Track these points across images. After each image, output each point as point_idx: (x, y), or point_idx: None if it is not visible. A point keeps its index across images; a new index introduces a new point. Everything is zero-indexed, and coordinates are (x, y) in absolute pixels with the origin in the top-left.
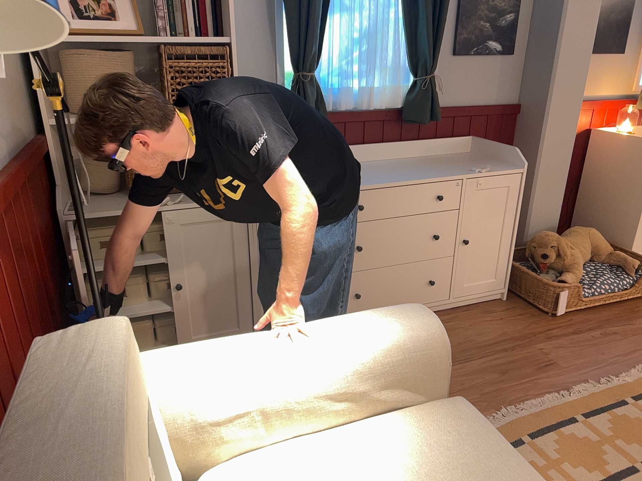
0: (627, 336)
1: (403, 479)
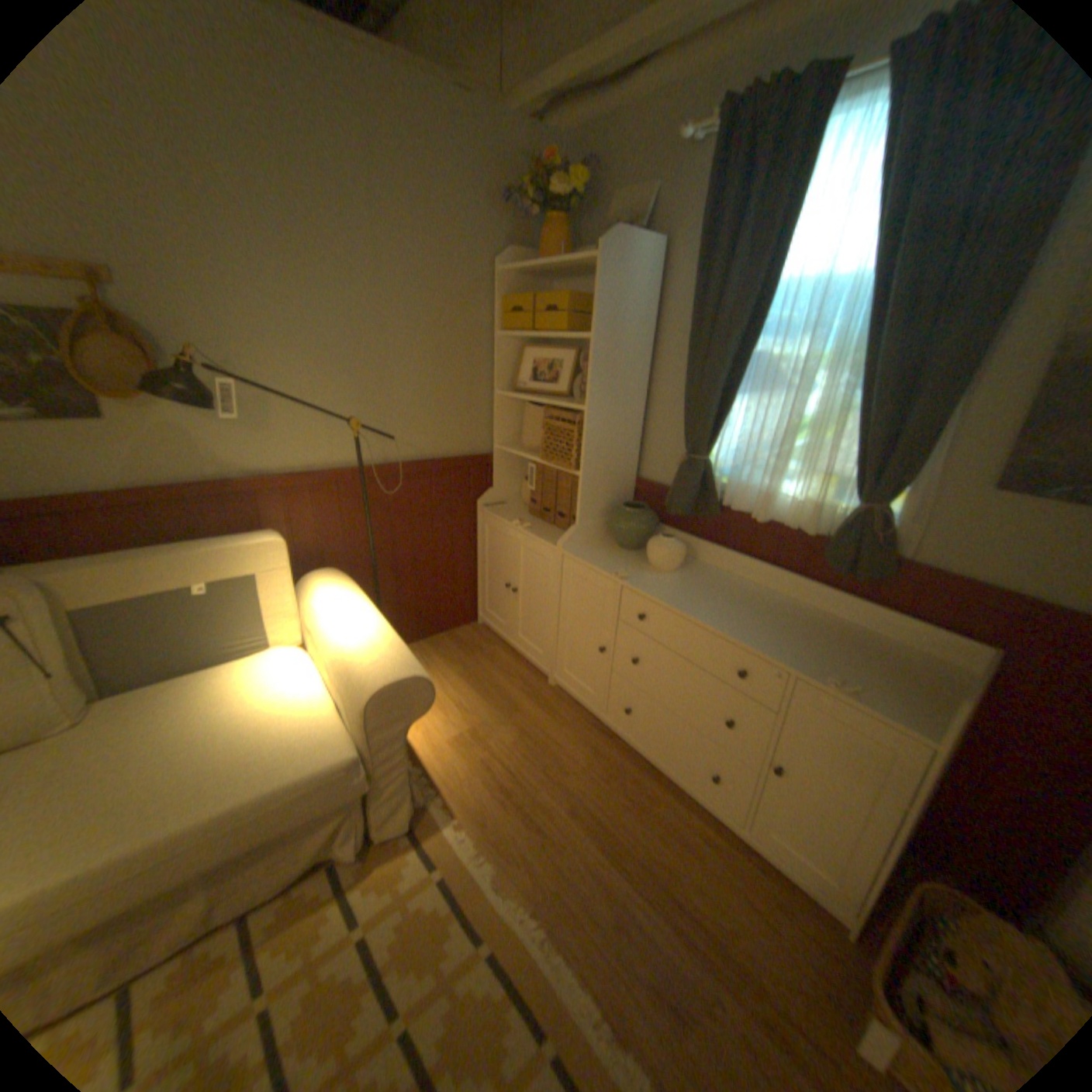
0: None
1: (261, 724)
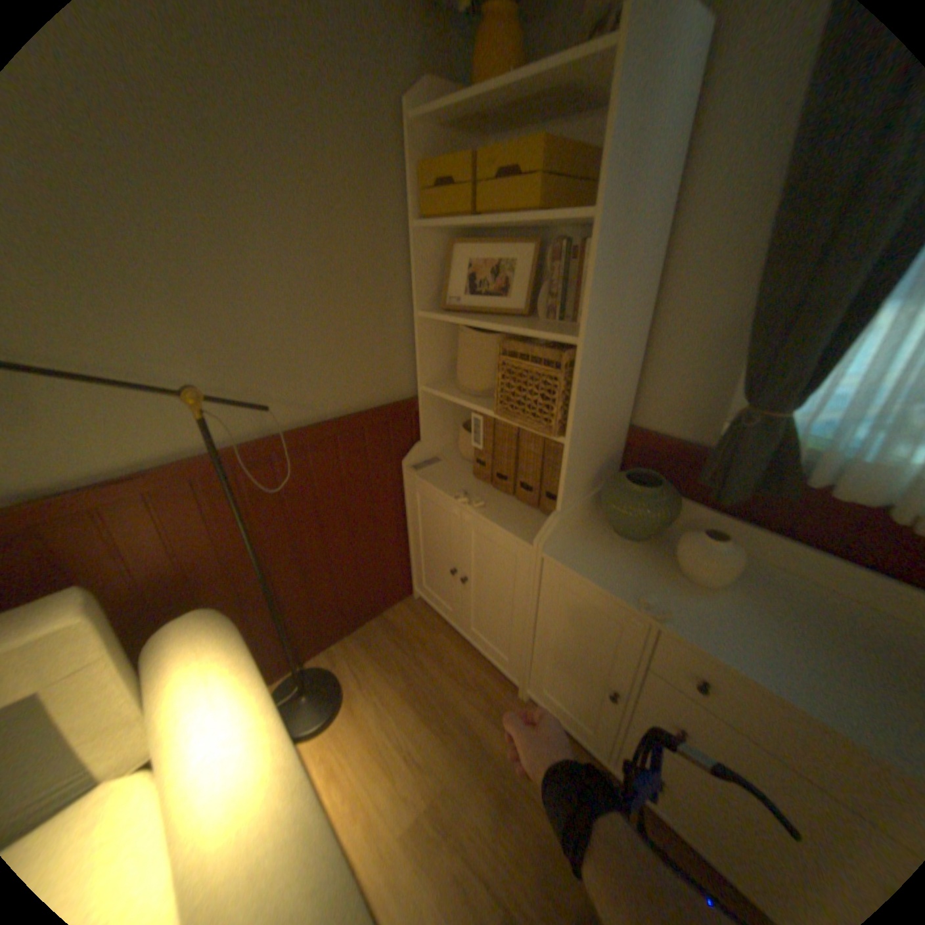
0: None
1: None
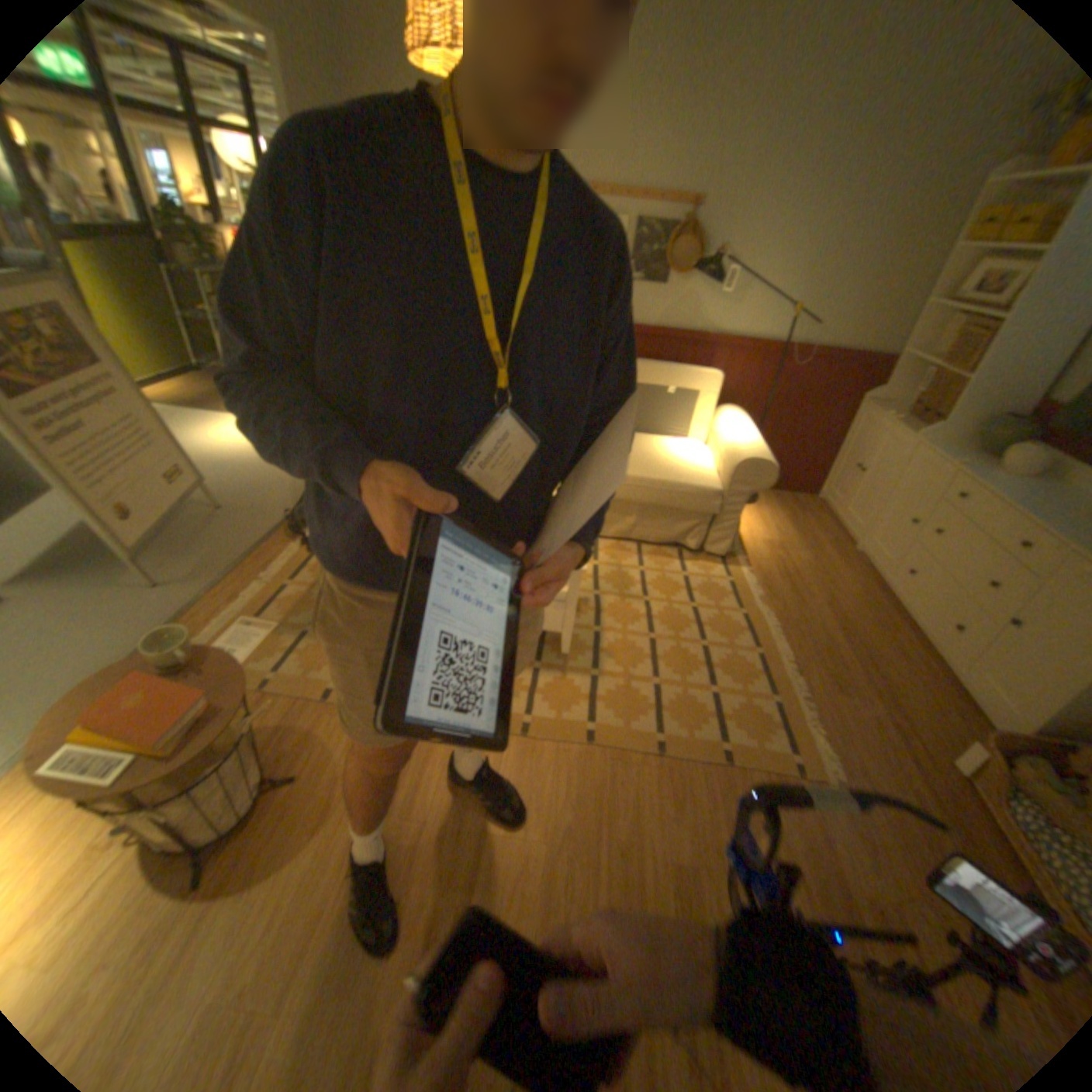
0: (919, 824)
1: (680, 462)
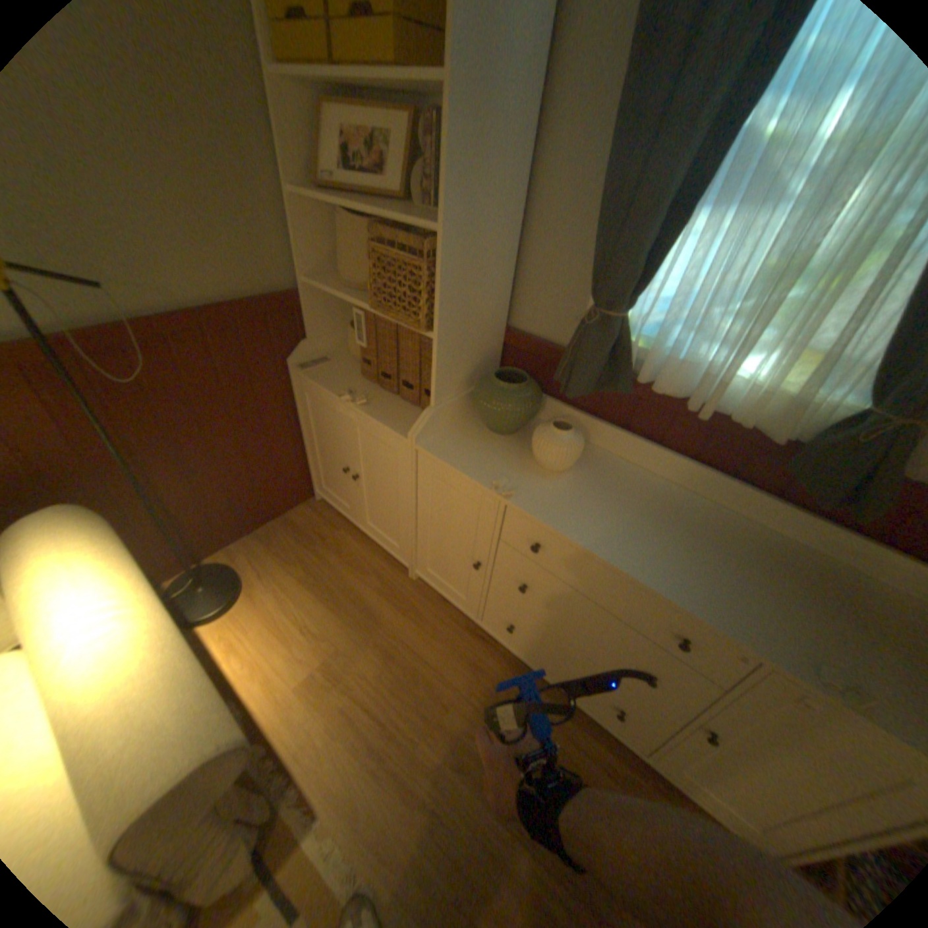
0: None
1: None
